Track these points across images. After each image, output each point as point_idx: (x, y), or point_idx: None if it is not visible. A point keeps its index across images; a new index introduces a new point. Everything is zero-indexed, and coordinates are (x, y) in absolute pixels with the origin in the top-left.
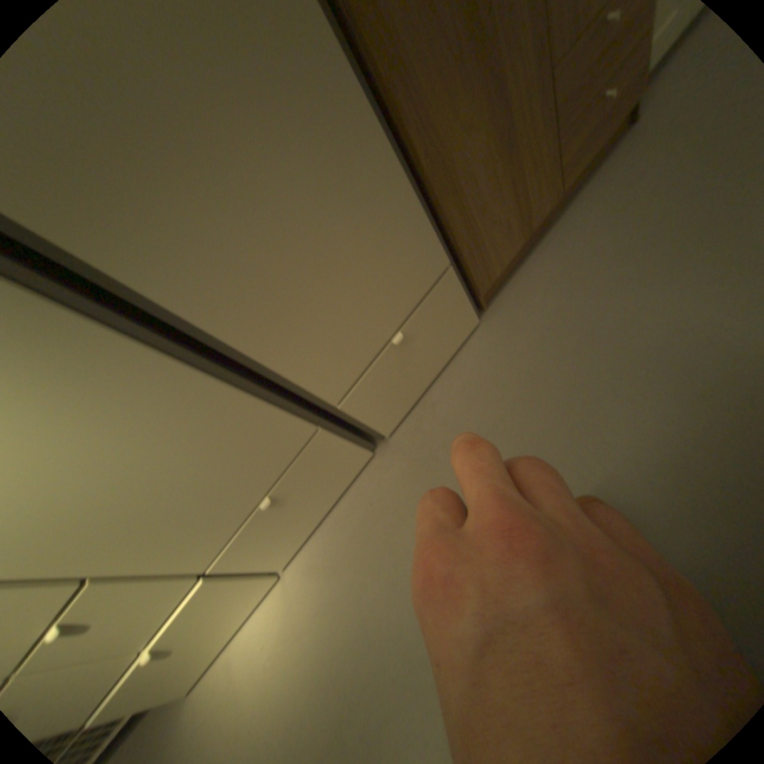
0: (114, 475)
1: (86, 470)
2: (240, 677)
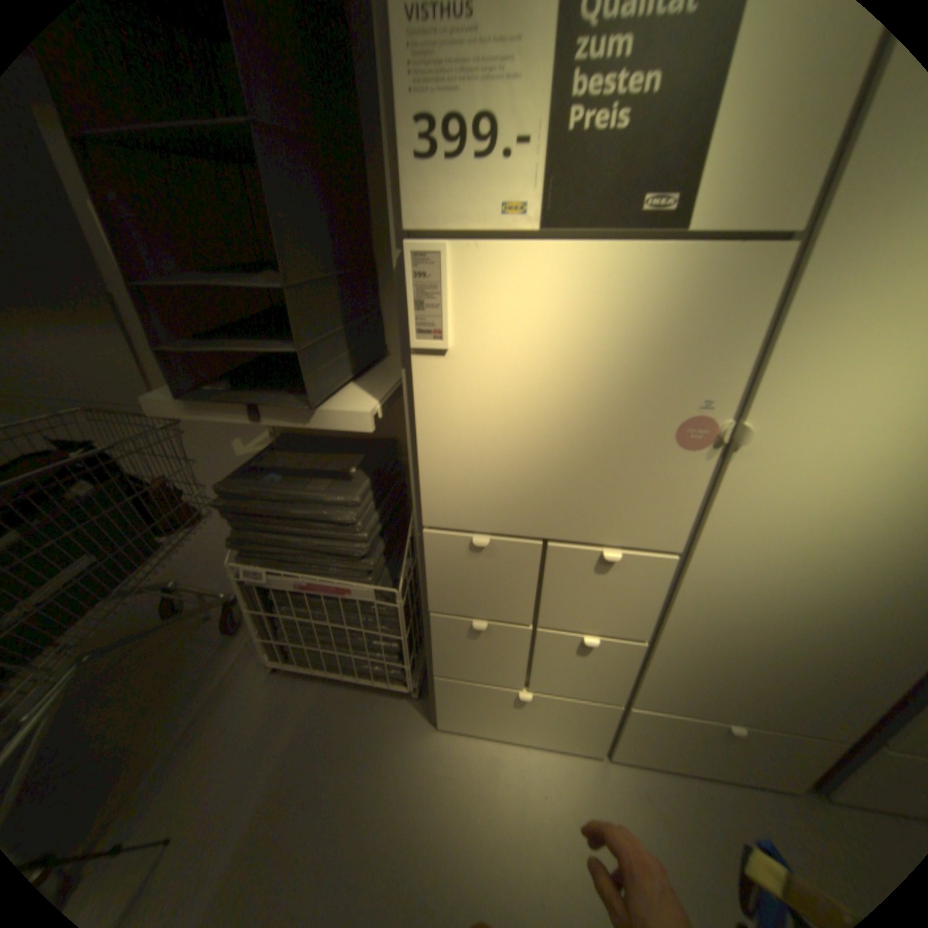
0: (807, 631)
1: (816, 617)
2: (503, 785)
